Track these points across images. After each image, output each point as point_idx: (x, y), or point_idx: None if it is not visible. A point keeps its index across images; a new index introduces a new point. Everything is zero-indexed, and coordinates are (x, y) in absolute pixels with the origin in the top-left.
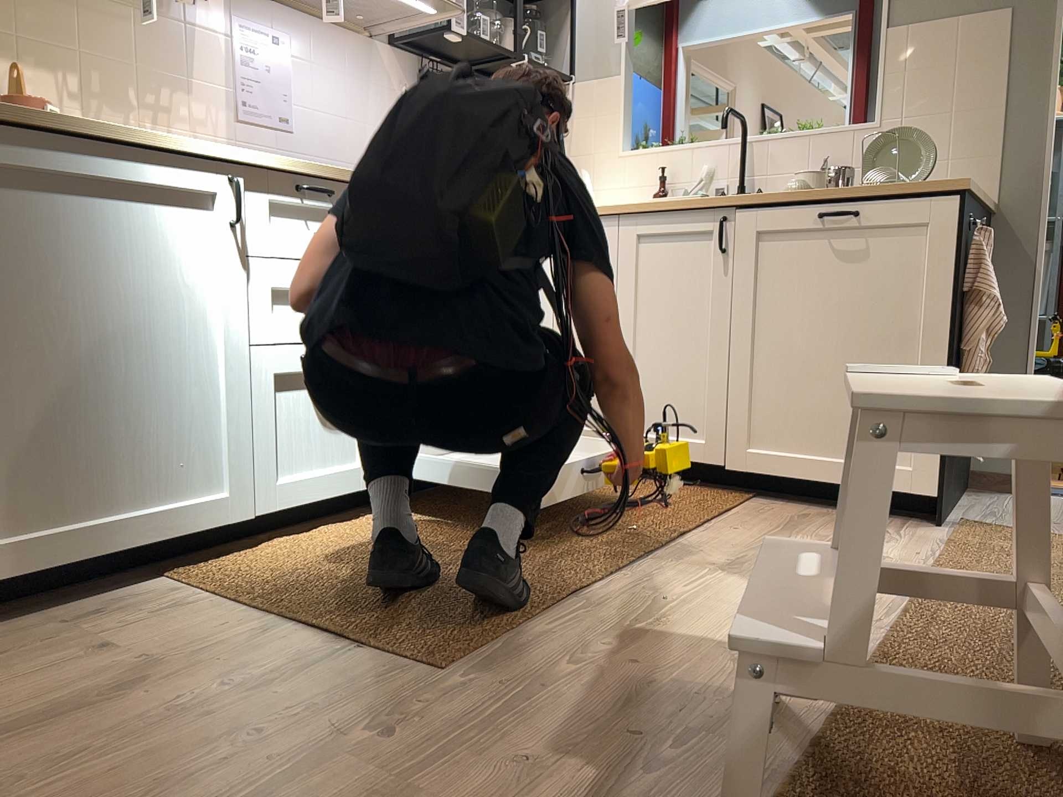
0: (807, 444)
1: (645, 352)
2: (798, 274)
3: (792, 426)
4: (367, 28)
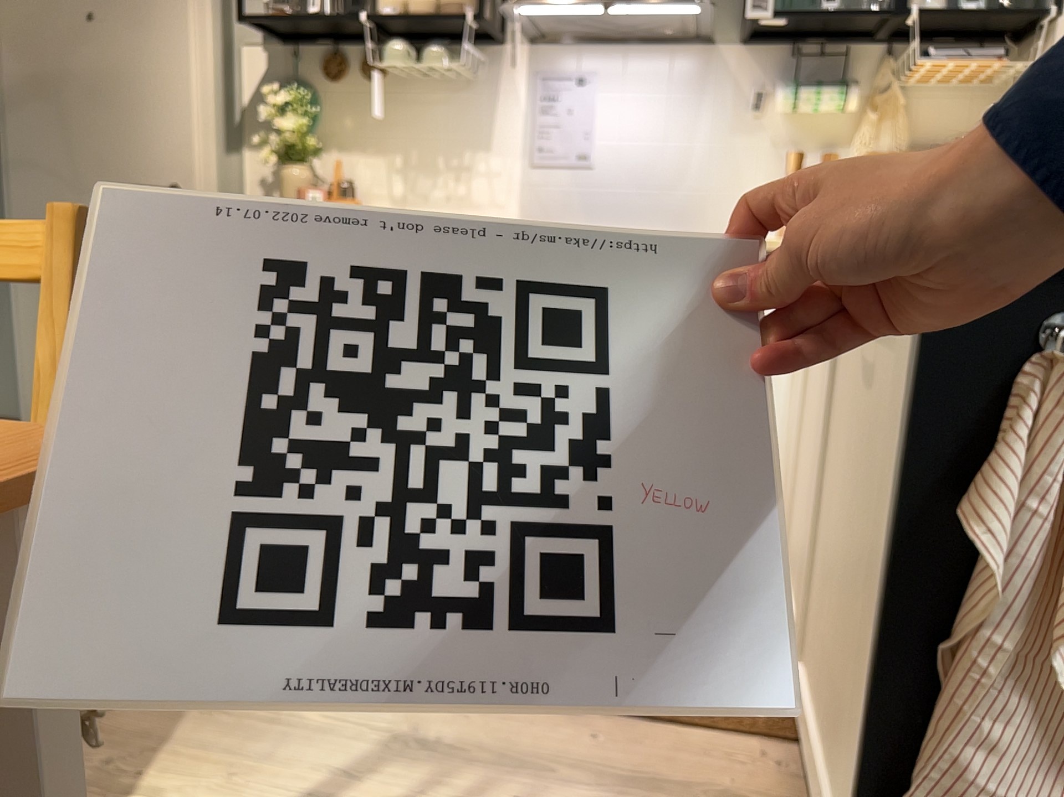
0: (827, 709)
1: (805, 467)
2: (858, 399)
3: (826, 665)
4: (691, 35)
